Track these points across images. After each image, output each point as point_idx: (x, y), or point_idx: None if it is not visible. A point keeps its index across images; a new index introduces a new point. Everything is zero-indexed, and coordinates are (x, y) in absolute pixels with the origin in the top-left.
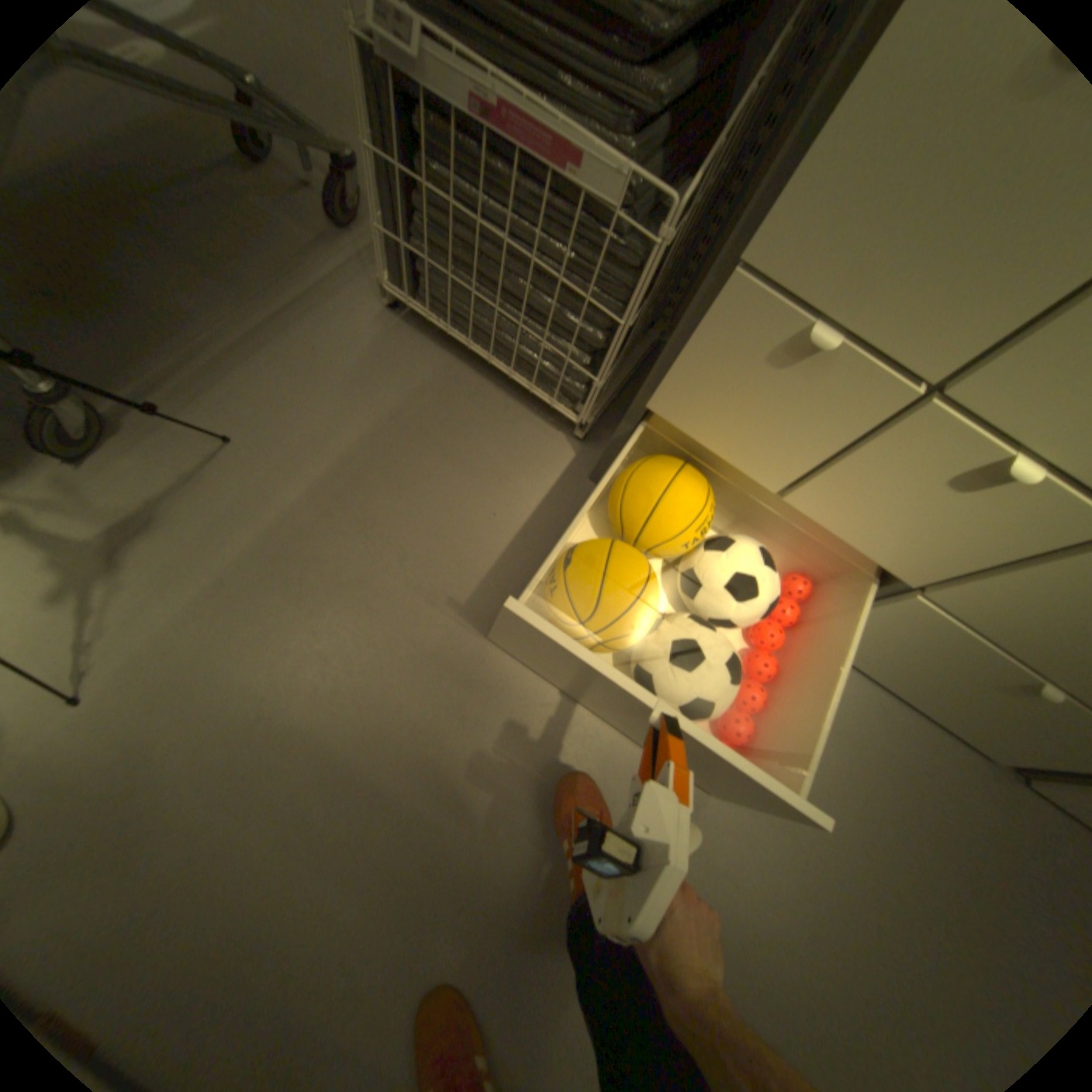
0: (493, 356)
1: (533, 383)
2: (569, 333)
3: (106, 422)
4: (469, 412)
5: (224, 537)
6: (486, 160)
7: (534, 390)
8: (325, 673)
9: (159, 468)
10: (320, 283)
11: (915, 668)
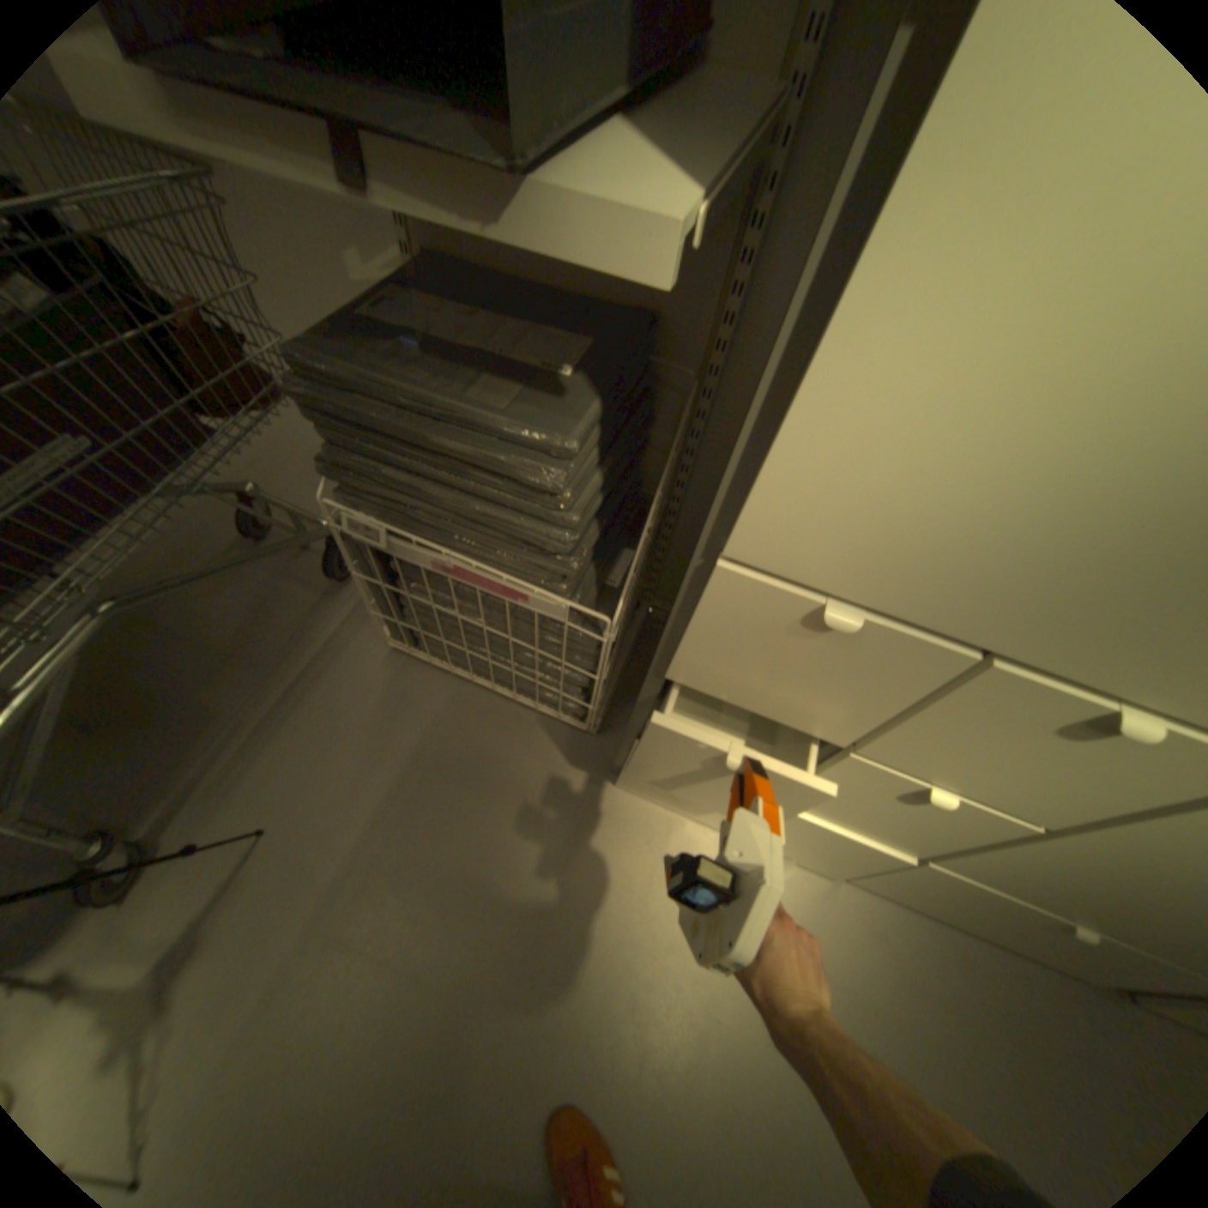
0: (496, 685)
1: (538, 702)
2: (556, 676)
3: (144, 846)
4: (484, 733)
5: (266, 942)
6: (455, 588)
7: (539, 709)
8: (383, 1076)
9: (198, 883)
10: (329, 641)
11: (966, 915)
